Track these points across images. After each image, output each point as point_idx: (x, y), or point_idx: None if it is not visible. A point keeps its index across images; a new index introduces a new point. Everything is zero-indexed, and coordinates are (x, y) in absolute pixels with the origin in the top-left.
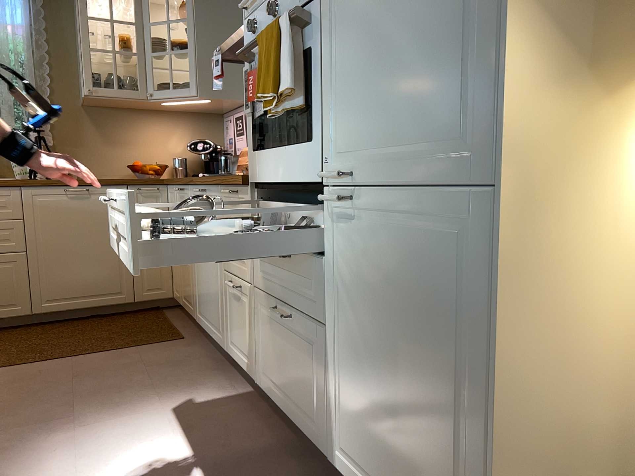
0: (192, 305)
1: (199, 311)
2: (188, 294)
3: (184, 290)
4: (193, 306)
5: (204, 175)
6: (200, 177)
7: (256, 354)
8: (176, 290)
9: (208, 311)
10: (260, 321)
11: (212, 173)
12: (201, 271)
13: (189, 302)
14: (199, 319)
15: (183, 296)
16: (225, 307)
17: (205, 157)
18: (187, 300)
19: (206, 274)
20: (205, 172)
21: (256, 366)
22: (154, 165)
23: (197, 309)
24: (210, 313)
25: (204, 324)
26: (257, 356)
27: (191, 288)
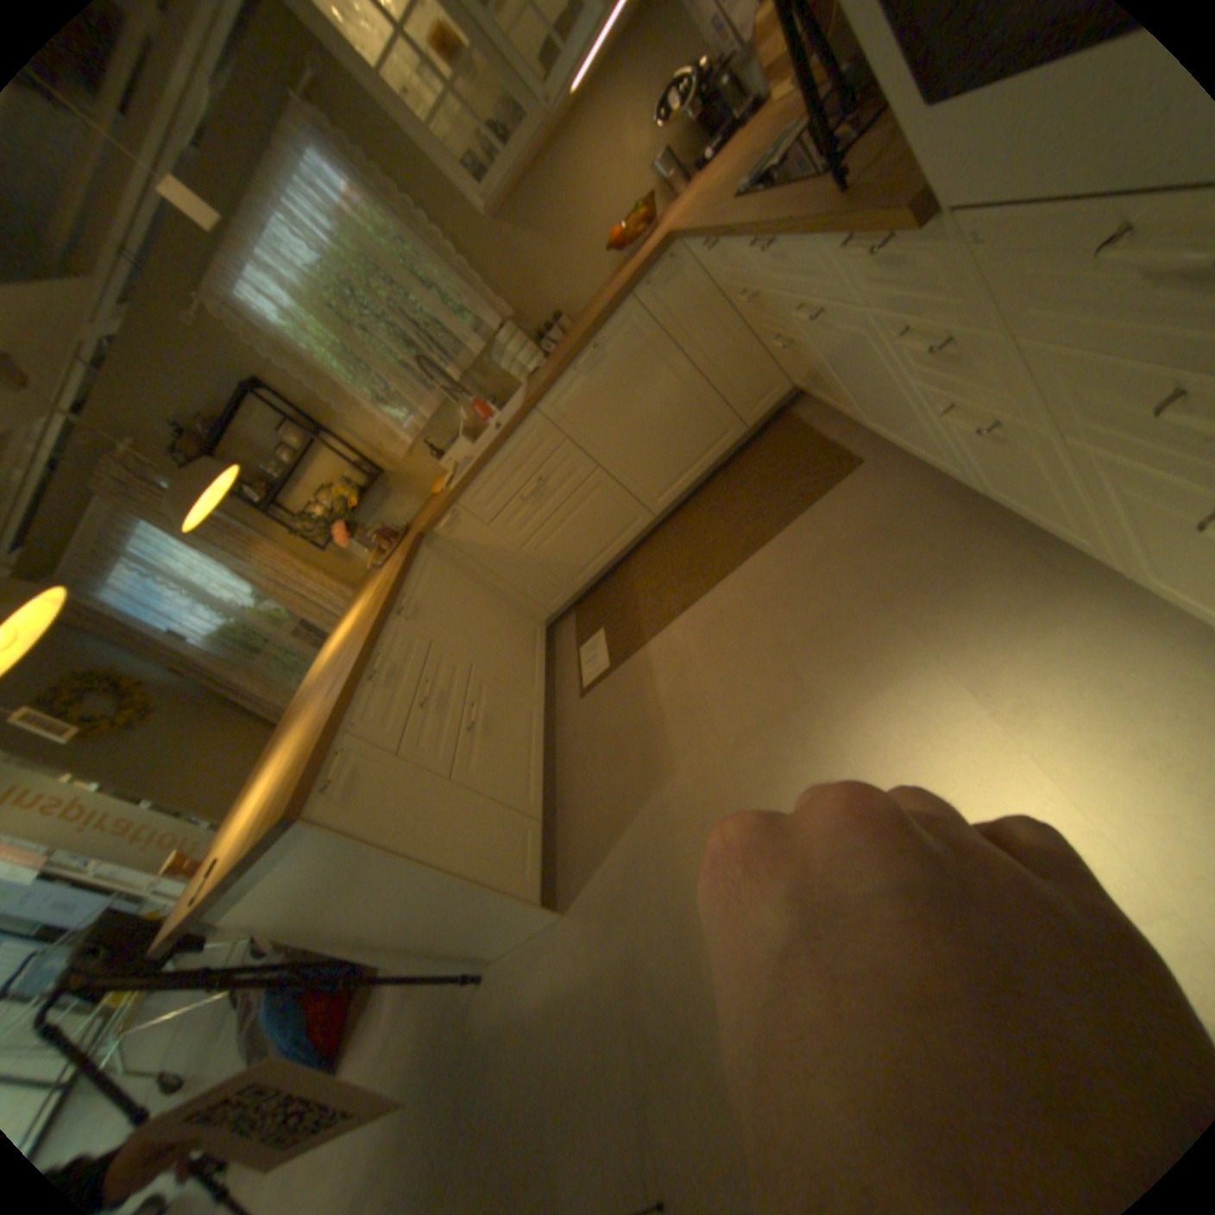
0: (847, 404)
1: (870, 417)
2: (828, 388)
3: (814, 382)
4: (850, 406)
5: (716, 146)
6: (713, 158)
7: (1108, 532)
8: (798, 378)
9: (896, 424)
10: (1116, 494)
11: (725, 127)
12: (844, 367)
13: (836, 398)
14: (877, 427)
15: (819, 389)
16: (947, 431)
17: (693, 105)
18: (830, 395)
19: (861, 374)
20: (715, 140)
21: (1116, 548)
22: (636, 206)
23: (863, 413)
24: (904, 428)
25: (894, 436)
26: (1119, 539)
27: (832, 384)
